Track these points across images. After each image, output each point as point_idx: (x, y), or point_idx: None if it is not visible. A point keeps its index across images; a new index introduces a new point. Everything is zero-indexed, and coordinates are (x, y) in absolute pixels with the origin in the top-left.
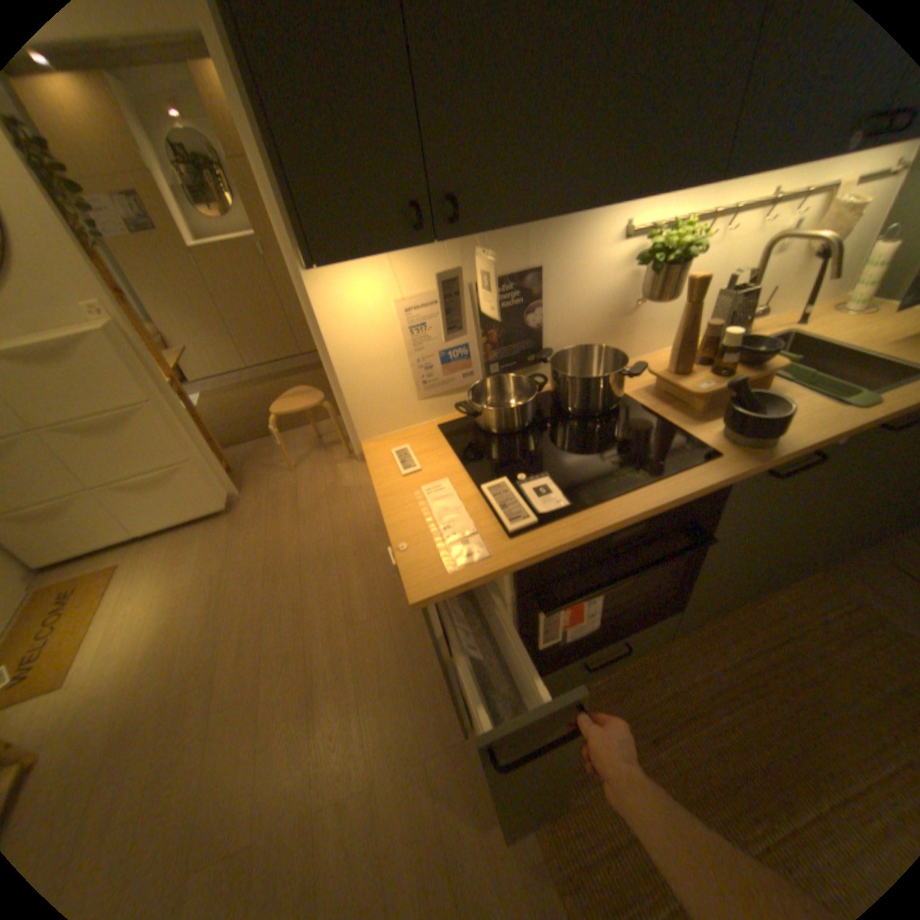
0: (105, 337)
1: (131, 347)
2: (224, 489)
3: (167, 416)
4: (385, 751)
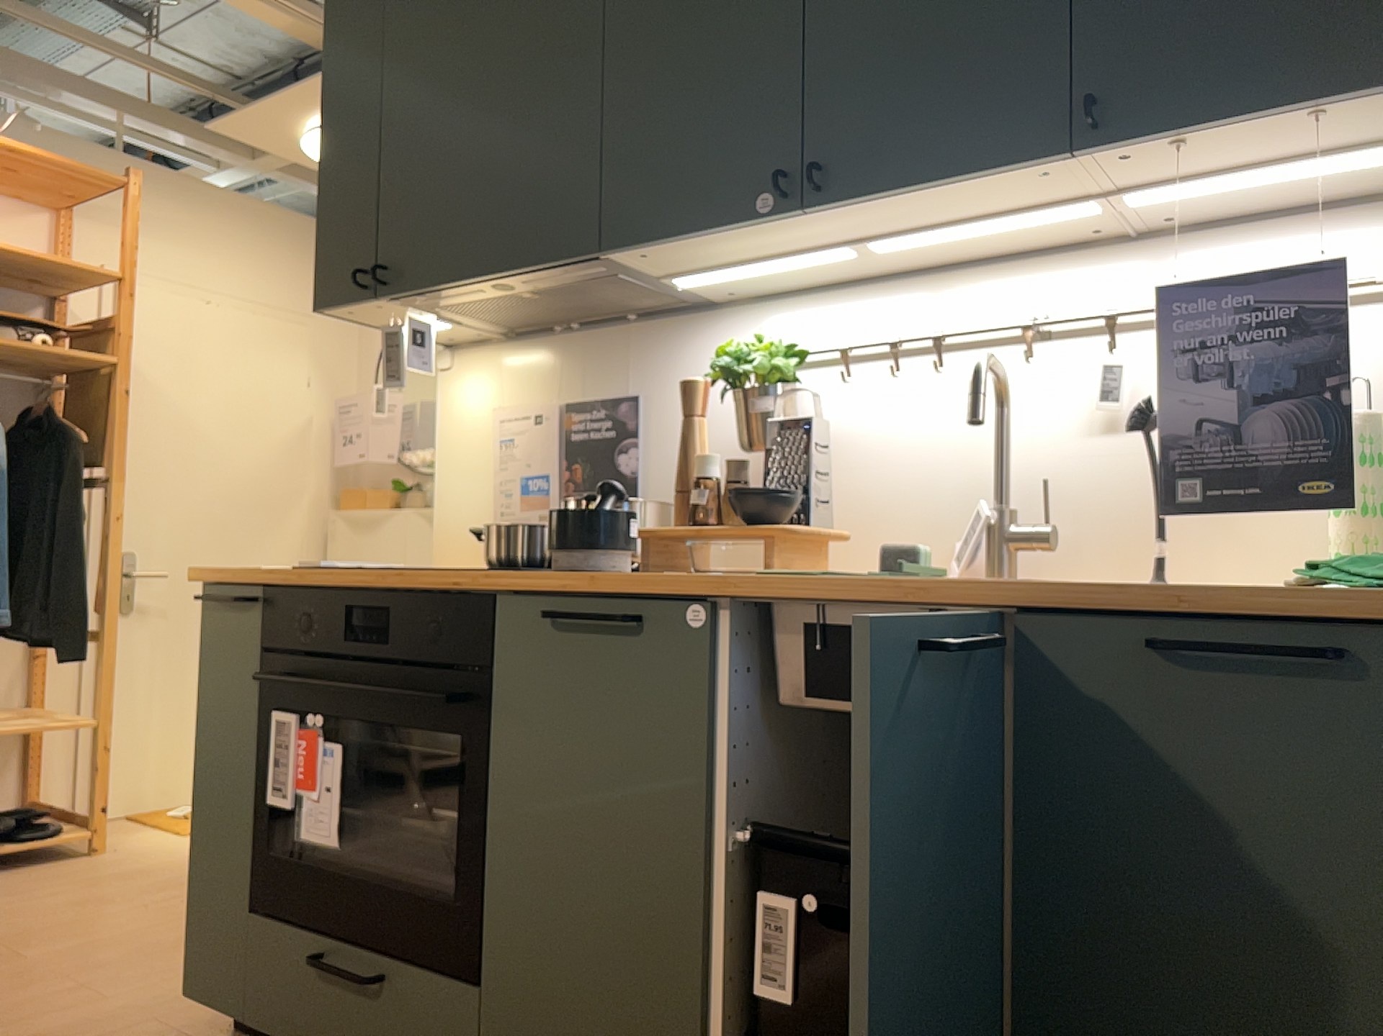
0: None
1: None
2: None
3: None
4: (158, 998)
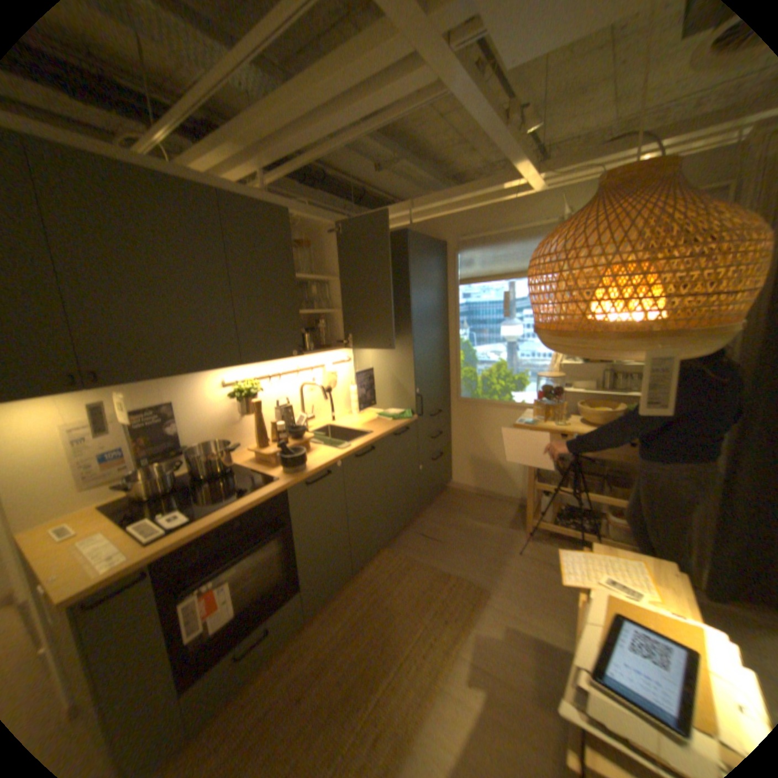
0: None
1: None
2: None
3: None
4: None
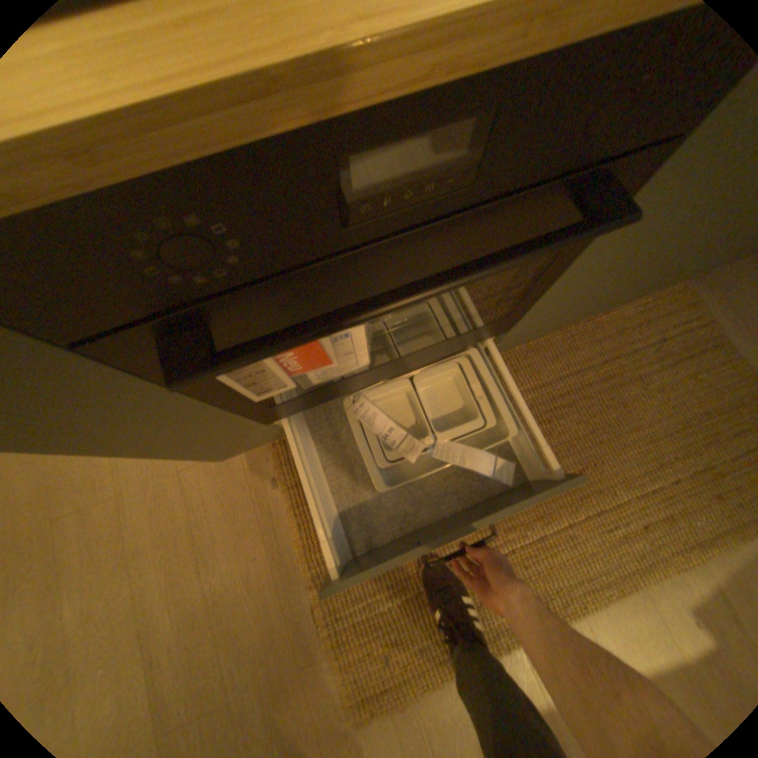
0: None
1: None
2: None
3: None
4: None
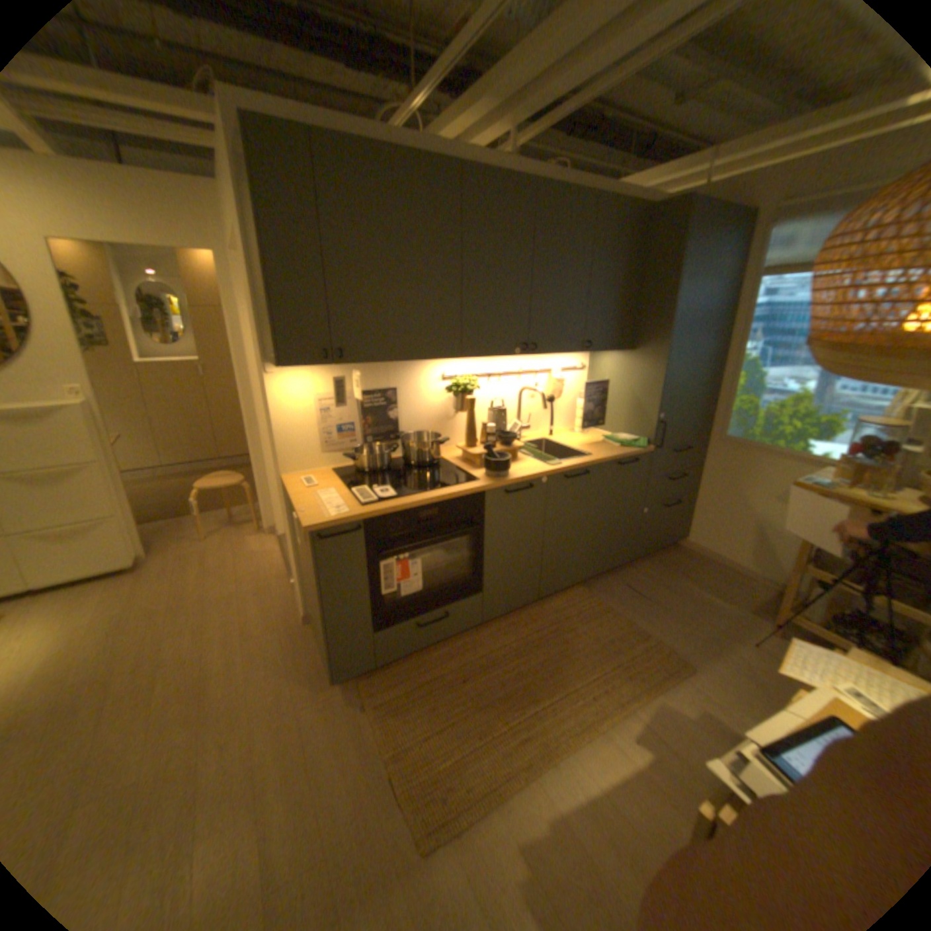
0: (83, 410)
1: (96, 422)
2: (136, 550)
3: (109, 477)
4: (266, 711)
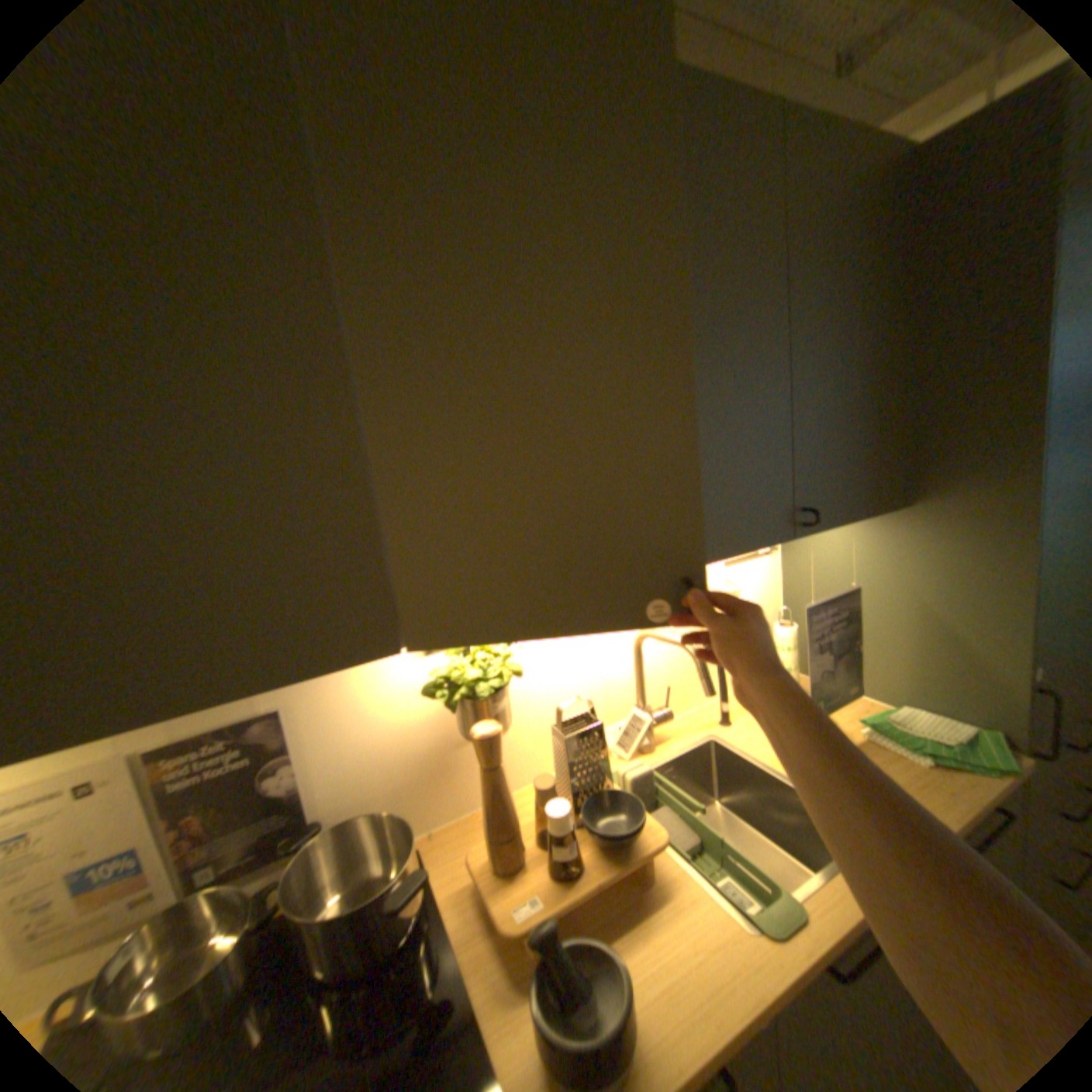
0: None
1: None
2: None
3: None
4: None
